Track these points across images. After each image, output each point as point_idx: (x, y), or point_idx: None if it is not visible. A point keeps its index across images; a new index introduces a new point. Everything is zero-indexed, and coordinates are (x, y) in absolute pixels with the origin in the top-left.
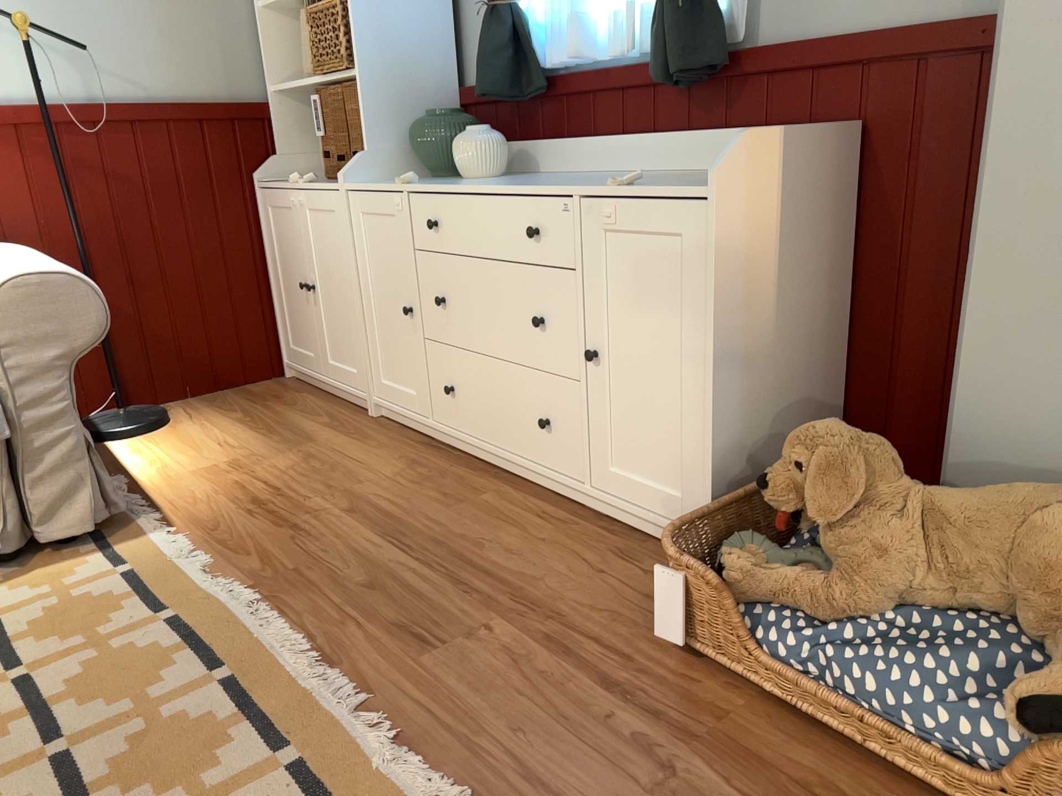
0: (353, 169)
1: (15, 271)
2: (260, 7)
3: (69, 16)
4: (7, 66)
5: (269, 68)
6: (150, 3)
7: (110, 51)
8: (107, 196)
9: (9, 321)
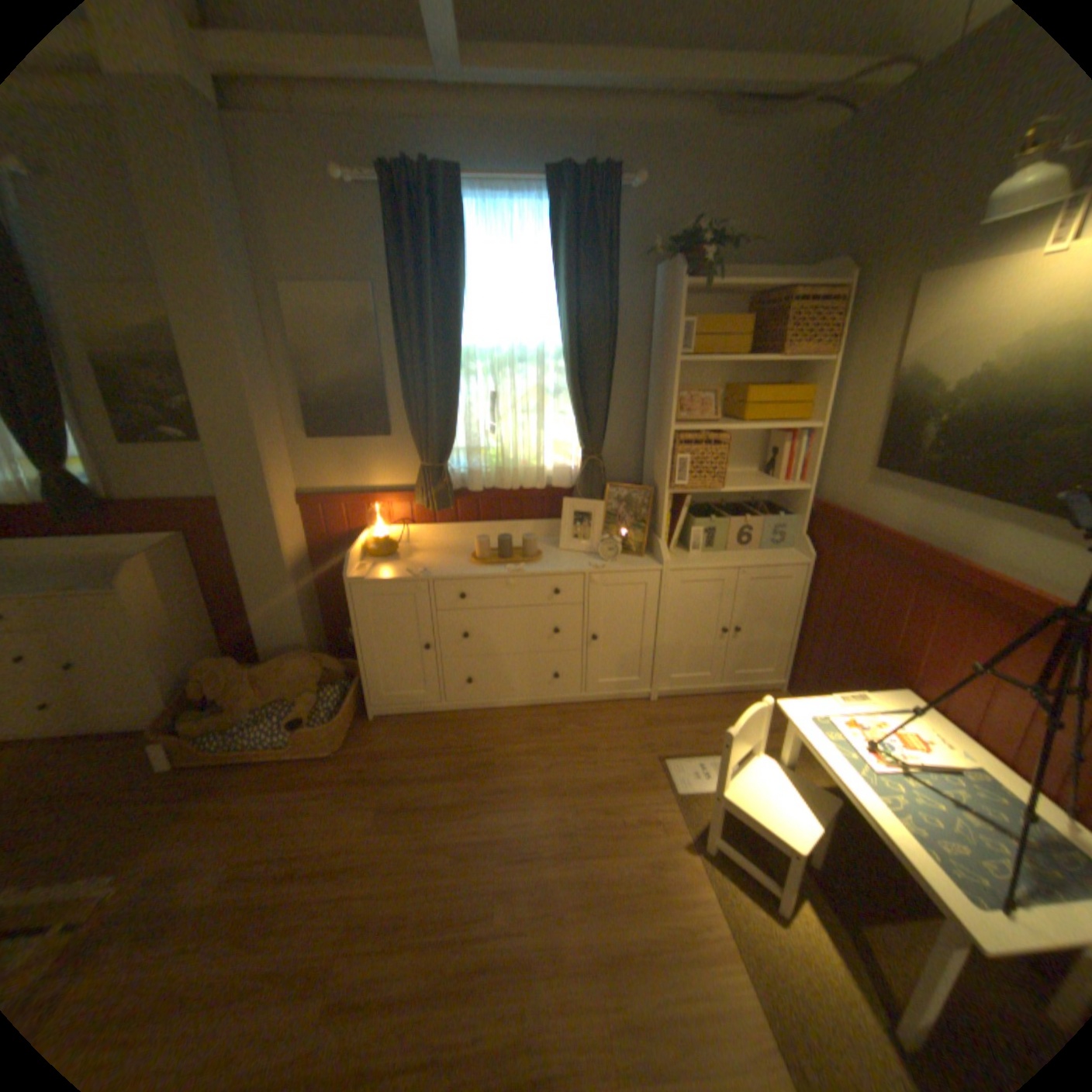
0: None
1: None
2: None
3: None
4: None
5: None
6: None
7: None
8: None
9: None
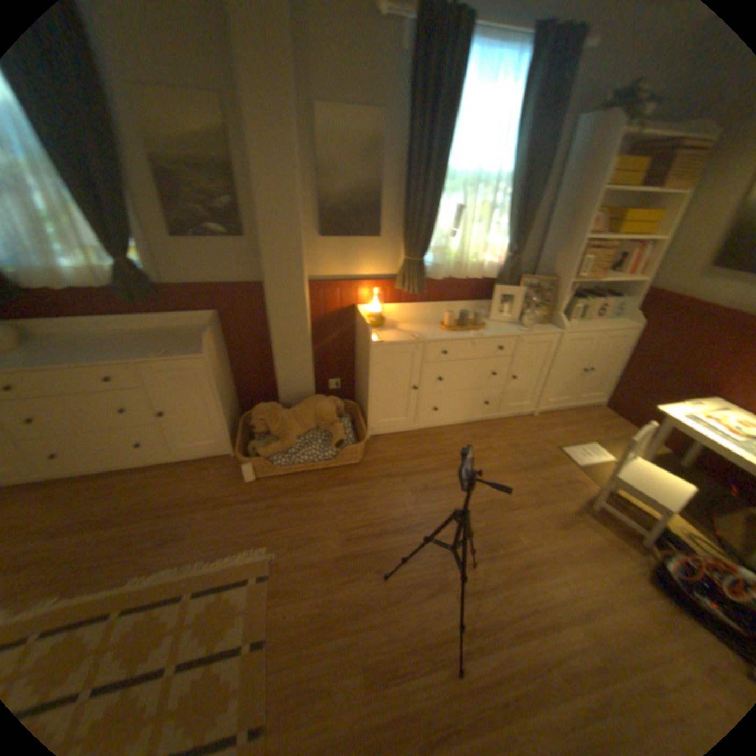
0: None
1: None
2: None
3: None
4: None
5: None
6: None
7: None
8: None
9: None
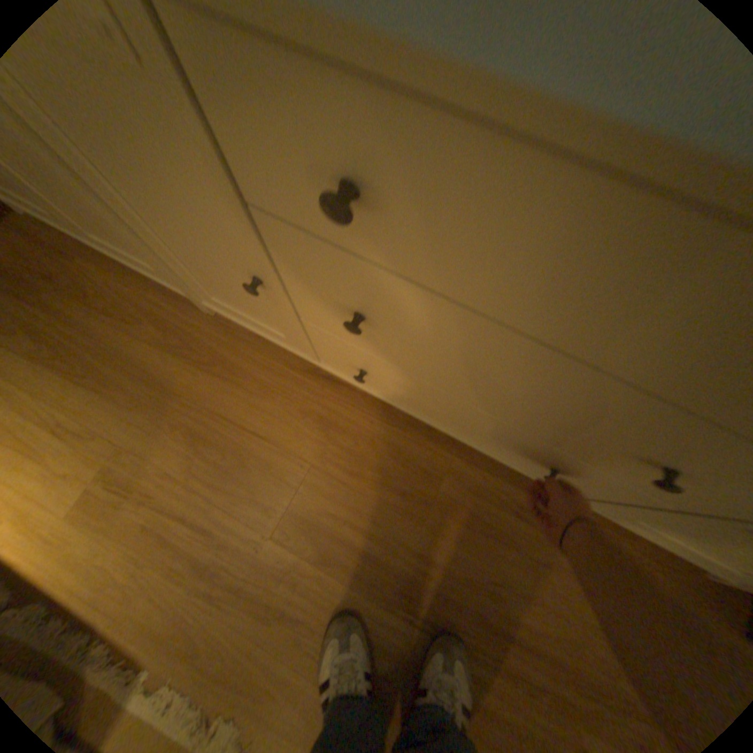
0: None
1: None
2: None
3: None
4: None
5: None
6: None
7: None
8: None
9: None
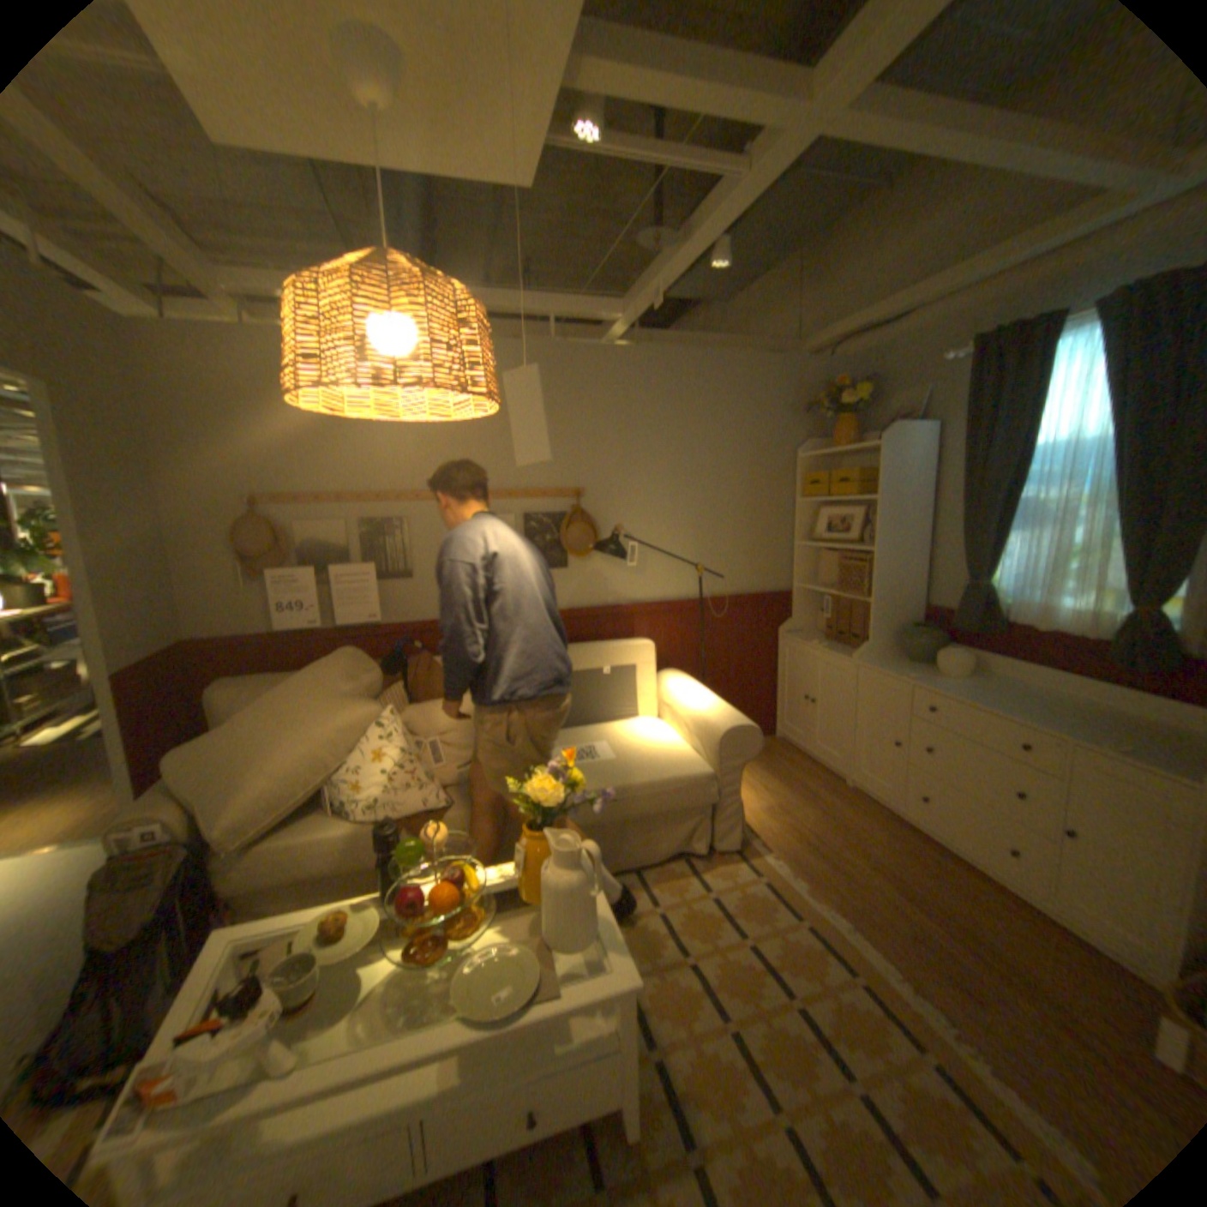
0: (862, 652)
1: (721, 717)
2: (796, 542)
3: (708, 555)
4: (679, 580)
5: (795, 573)
6: (744, 545)
7: (722, 569)
8: (709, 640)
9: (725, 747)
